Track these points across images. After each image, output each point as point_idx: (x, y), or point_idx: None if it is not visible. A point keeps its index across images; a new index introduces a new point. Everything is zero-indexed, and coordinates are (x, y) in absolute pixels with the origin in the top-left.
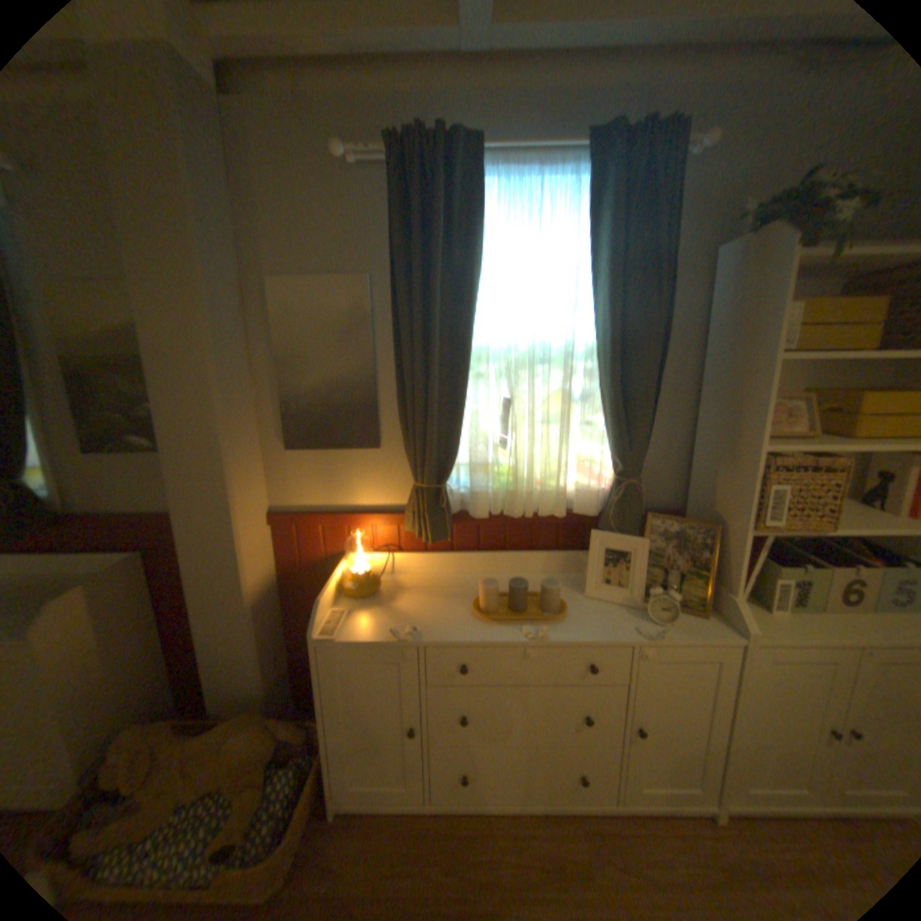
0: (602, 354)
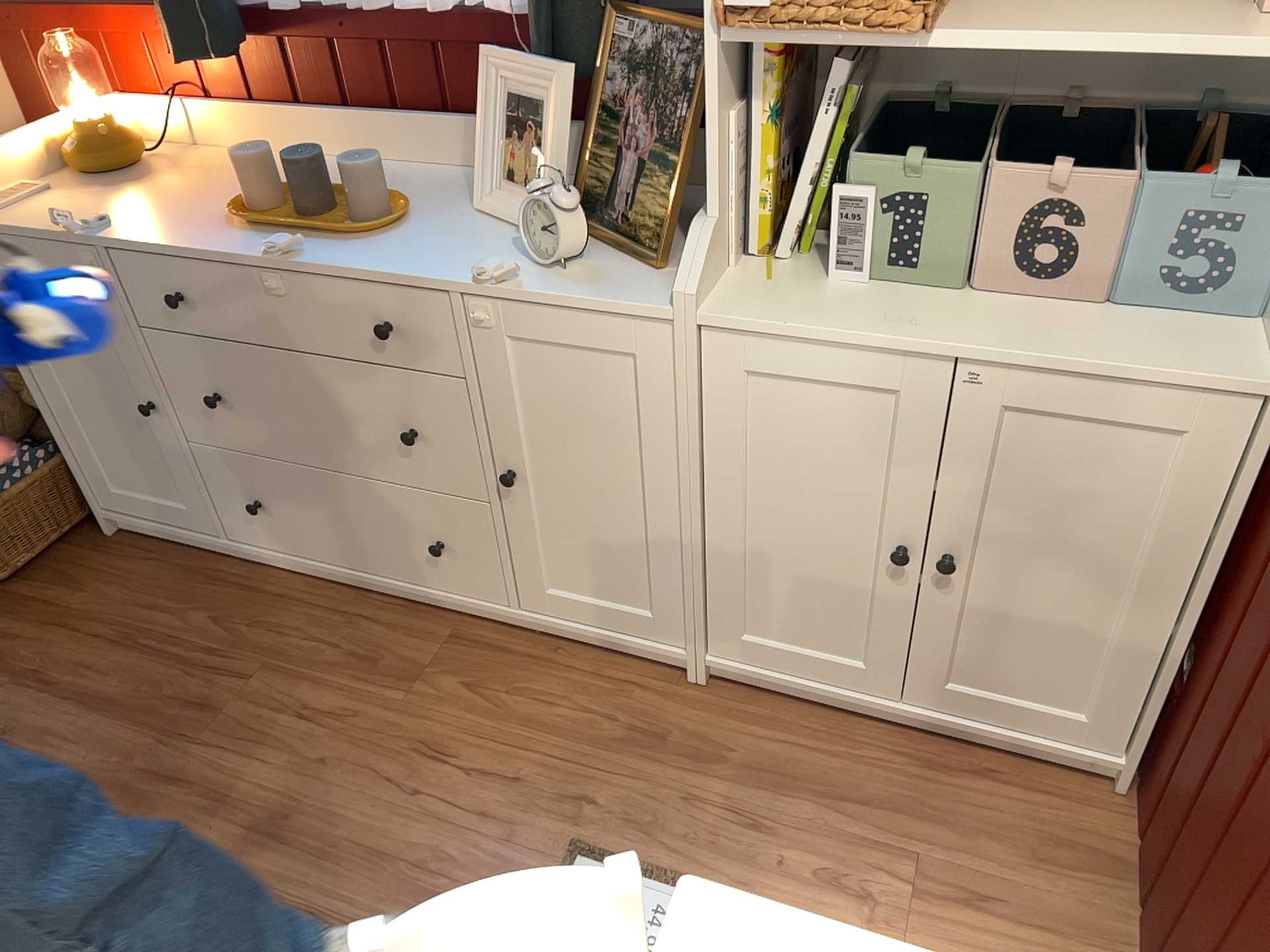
0: None
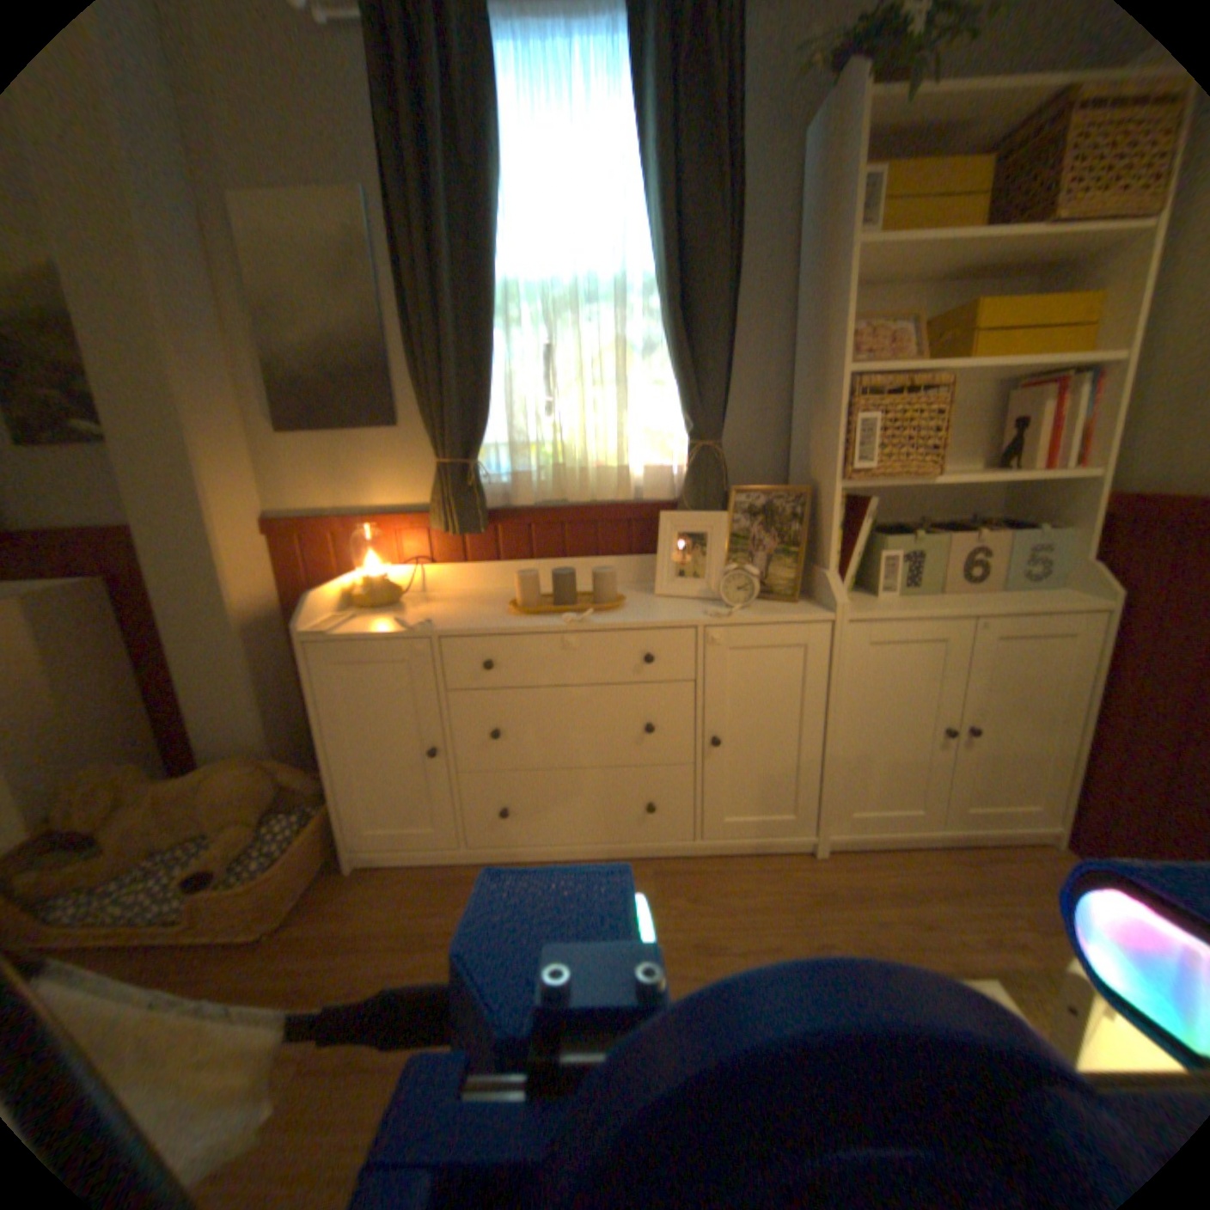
0: (660, 275)
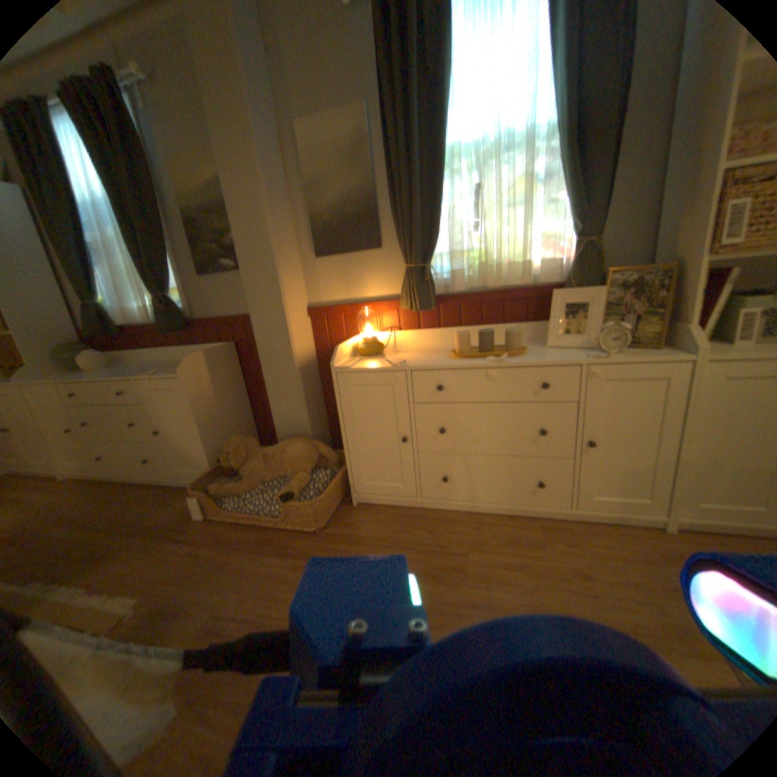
0: (561, 122)
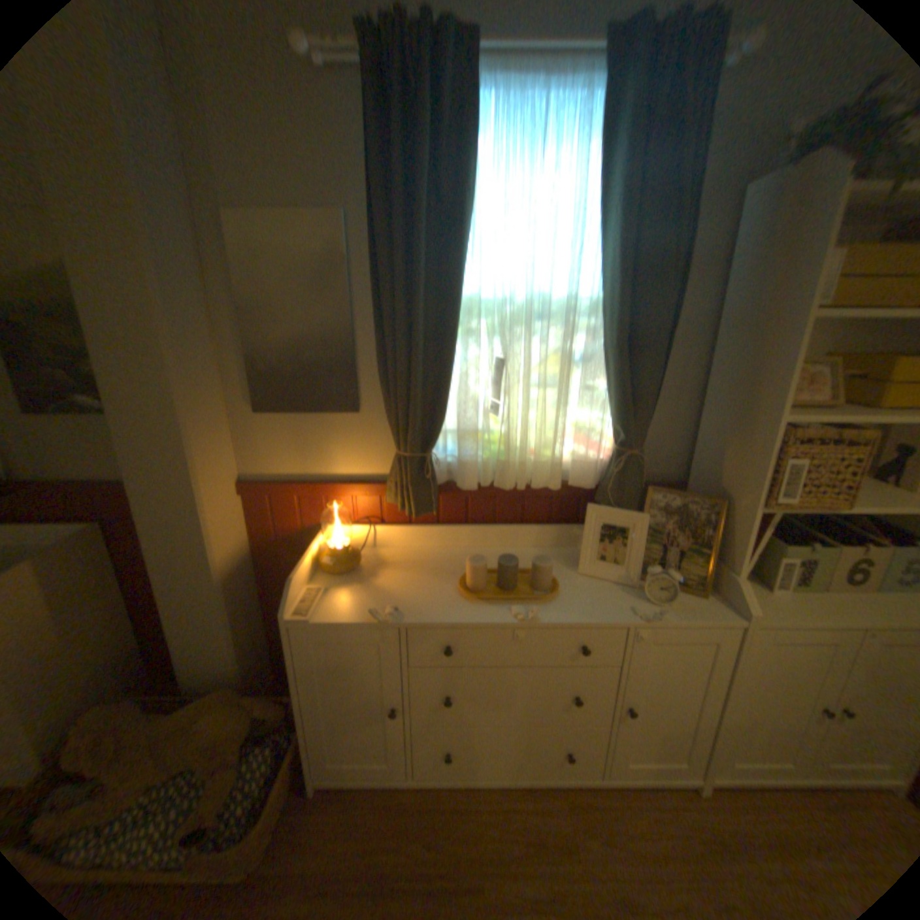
0: (609, 308)
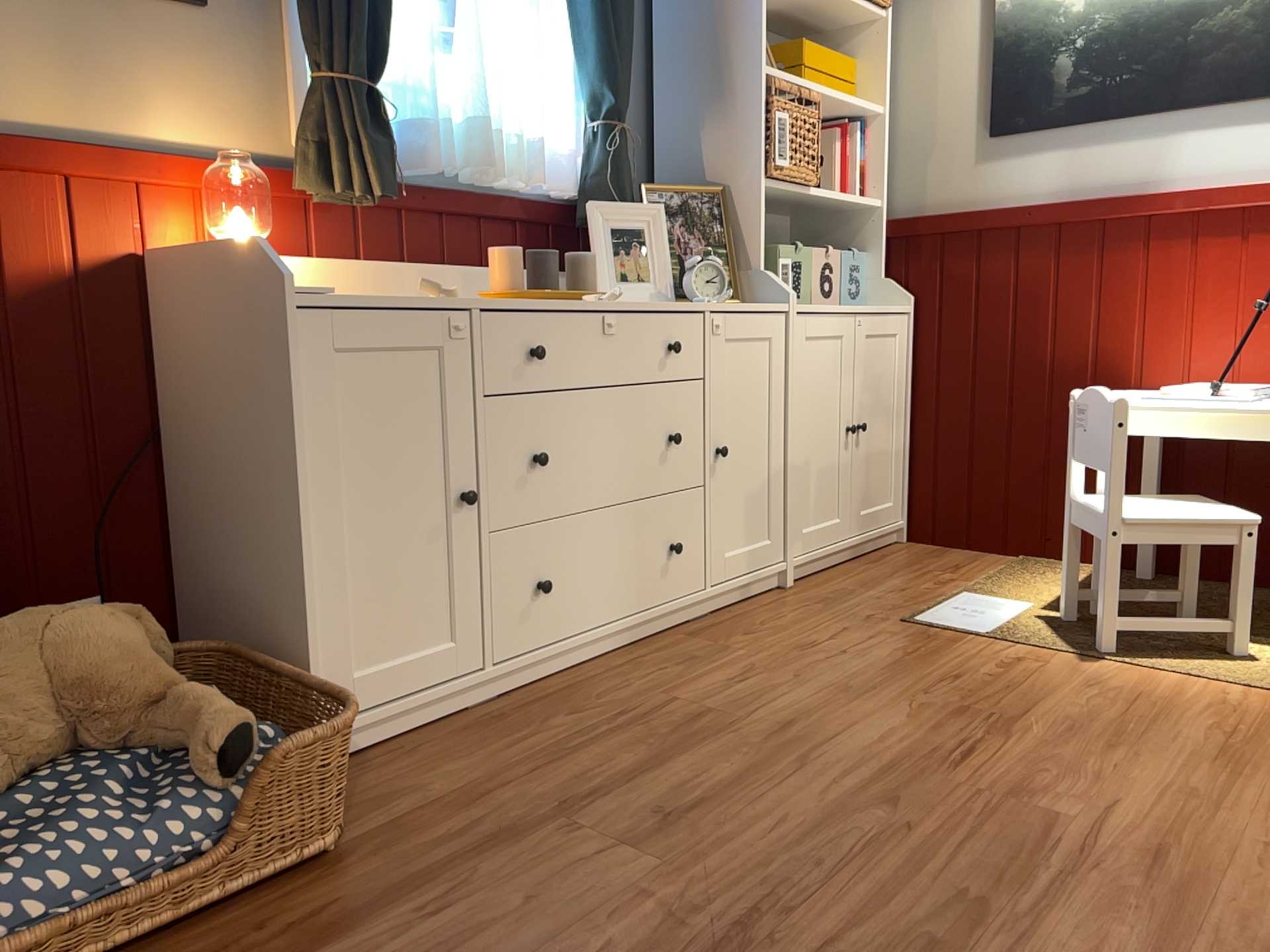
0: None
